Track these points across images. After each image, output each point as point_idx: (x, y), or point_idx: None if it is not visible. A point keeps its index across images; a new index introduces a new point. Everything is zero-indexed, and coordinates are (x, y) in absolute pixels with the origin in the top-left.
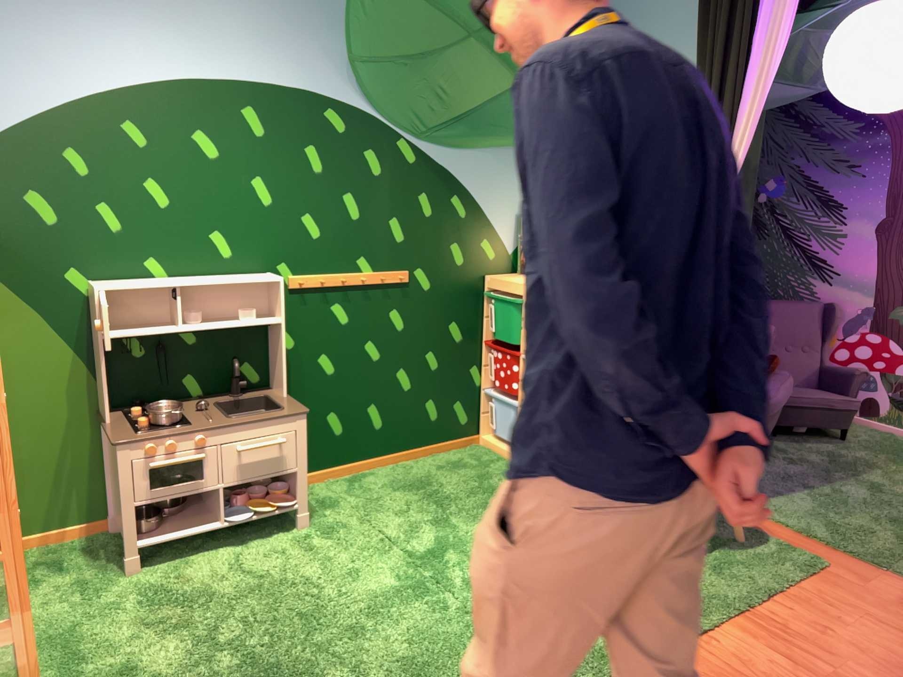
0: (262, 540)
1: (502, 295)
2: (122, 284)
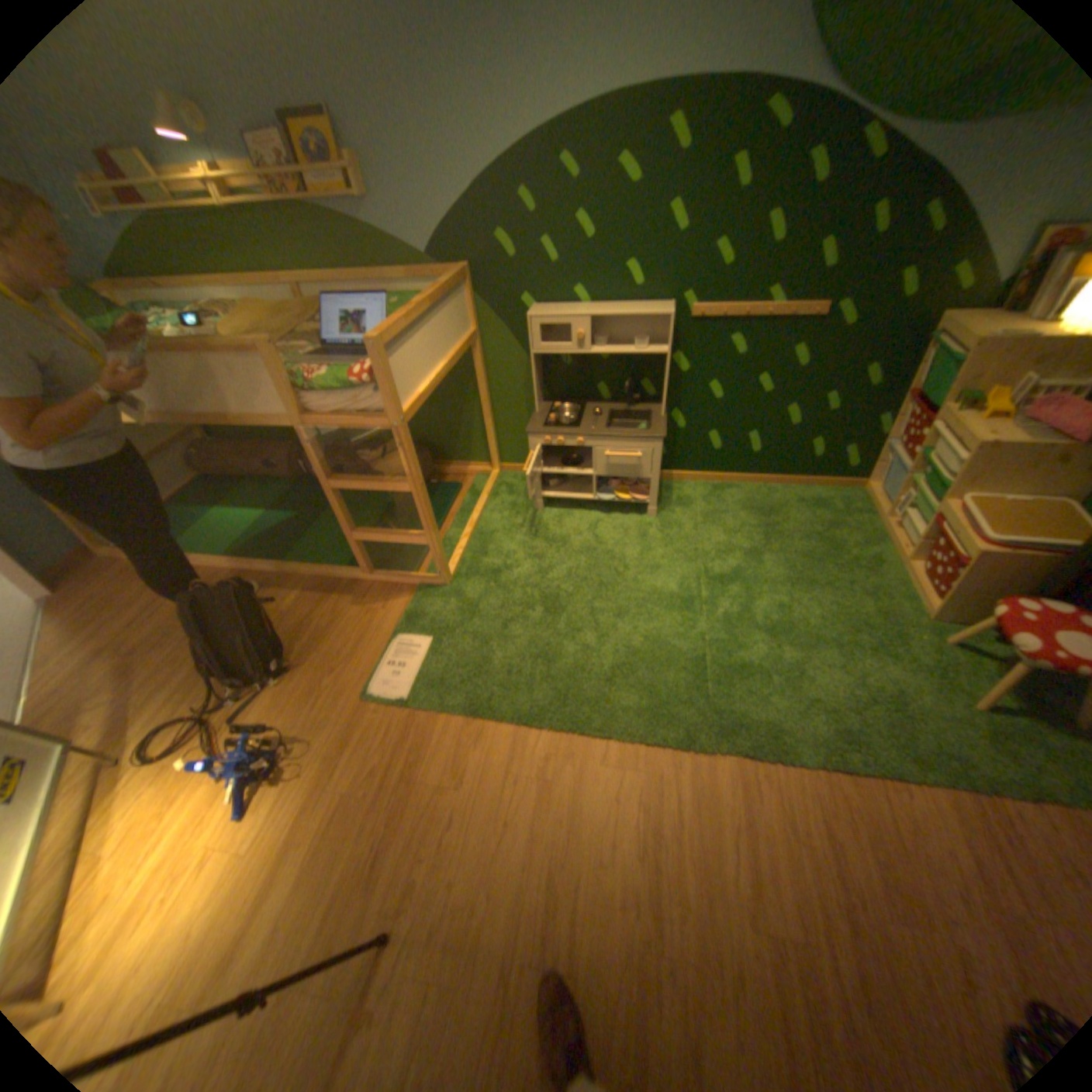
0: (620, 516)
1: (952, 342)
2: (548, 312)
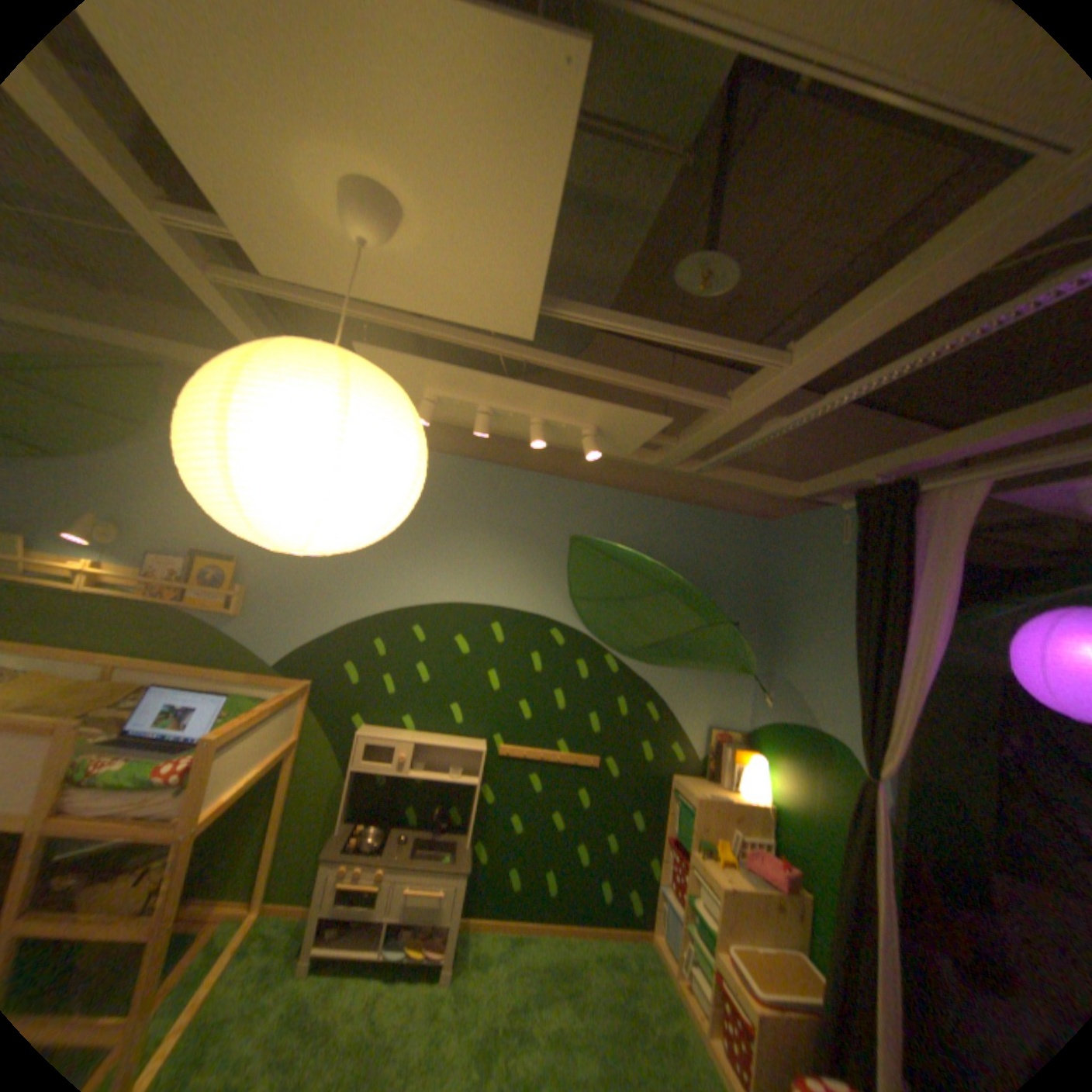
0: (408, 988)
1: (684, 801)
2: (377, 735)
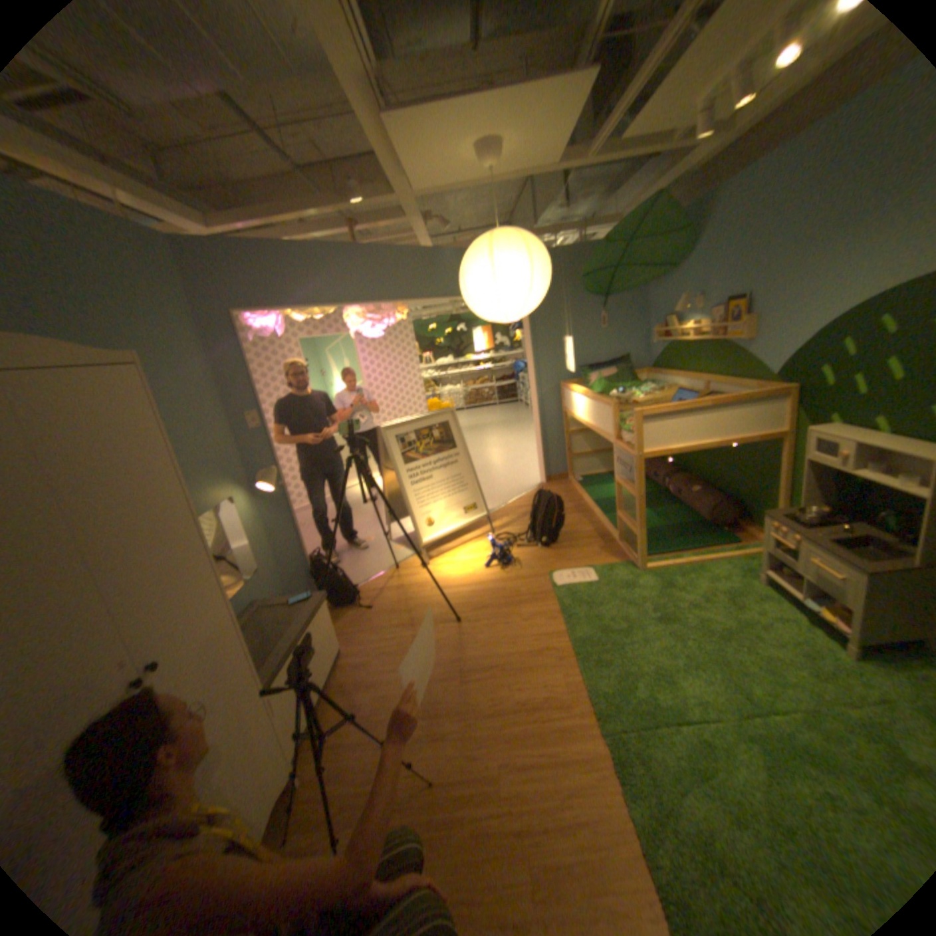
0: (824, 636)
1: None
2: (833, 430)
